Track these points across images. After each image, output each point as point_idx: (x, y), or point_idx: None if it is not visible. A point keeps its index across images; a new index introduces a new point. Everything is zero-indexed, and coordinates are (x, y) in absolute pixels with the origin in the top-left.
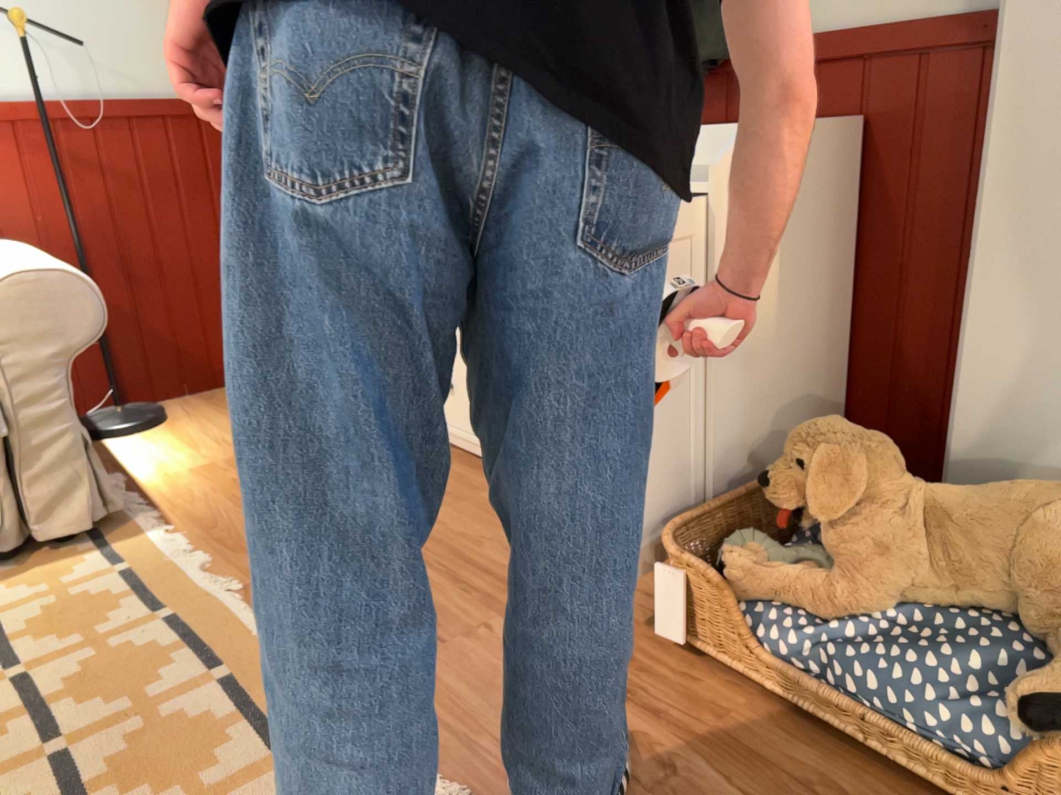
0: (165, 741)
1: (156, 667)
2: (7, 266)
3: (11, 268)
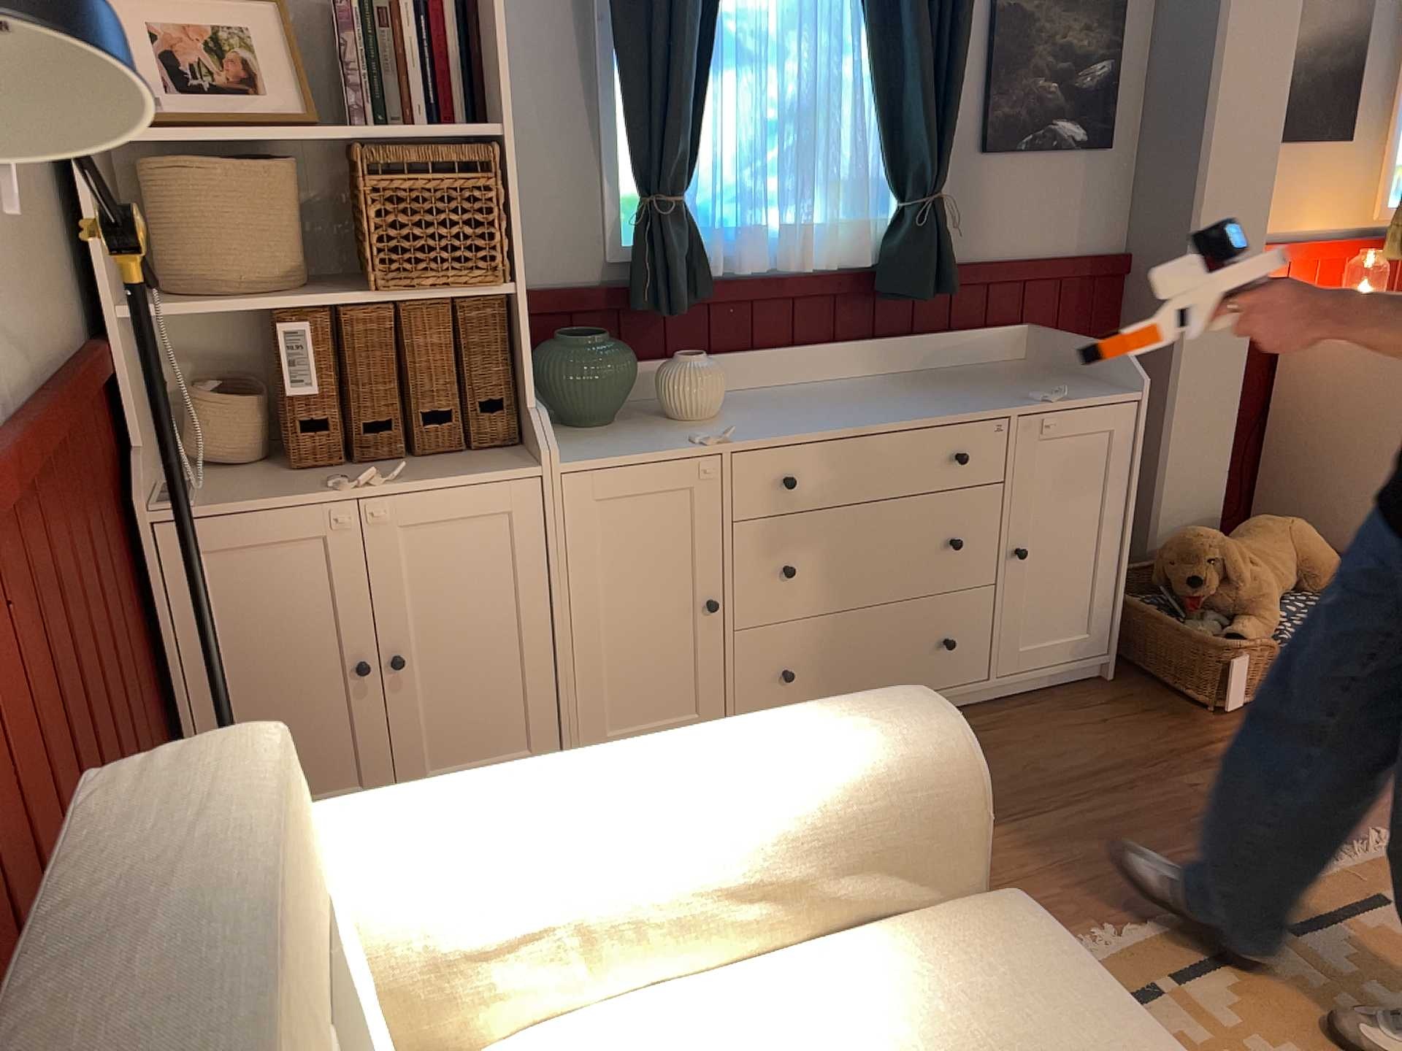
0: (1391, 967)
1: (1277, 984)
2: (837, 742)
3: (873, 732)
